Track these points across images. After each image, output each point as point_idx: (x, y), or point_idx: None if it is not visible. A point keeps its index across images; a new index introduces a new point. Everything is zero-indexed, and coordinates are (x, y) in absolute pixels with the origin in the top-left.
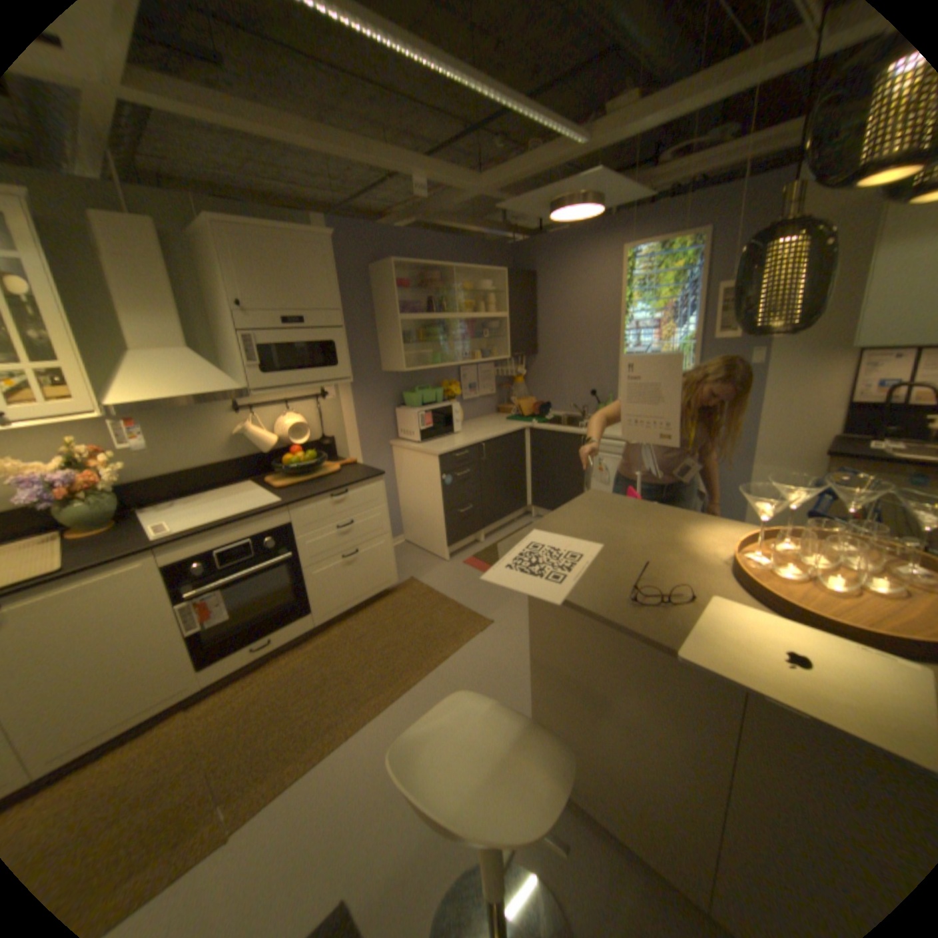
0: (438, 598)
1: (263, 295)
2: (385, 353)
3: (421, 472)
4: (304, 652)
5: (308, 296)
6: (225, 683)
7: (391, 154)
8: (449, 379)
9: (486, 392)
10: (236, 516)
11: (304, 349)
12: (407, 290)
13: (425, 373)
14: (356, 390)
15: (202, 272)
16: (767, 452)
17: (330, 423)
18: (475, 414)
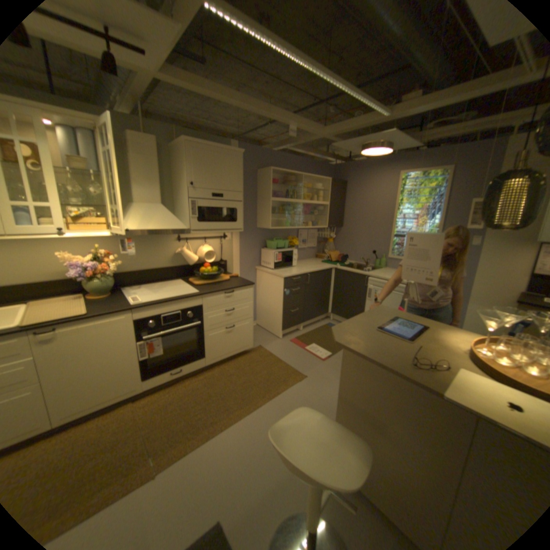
0: (275, 359)
1: (205, 181)
2: (260, 217)
3: (272, 286)
4: (199, 379)
5: (227, 183)
6: (155, 391)
7: (281, 113)
8: (292, 236)
9: (311, 245)
10: (175, 297)
11: (220, 211)
12: (276, 185)
13: (279, 231)
14: (242, 236)
15: (174, 166)
16: (478, 297)
17: (226, 253)
18: (304, 257)
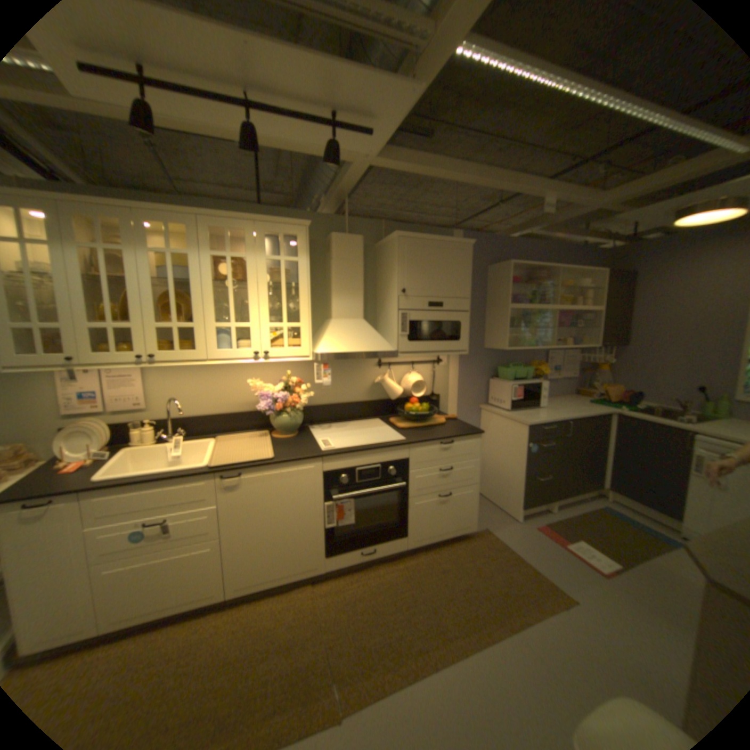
0: (515, 558)
1: (419, 286)
2: (489, 333)
3: (506, 436)
4: (397, 569)
5: (449, 287)
6: (339, 574)
7: (534, 182)
8: (537, 360)
9: (569, 374)
10: (374, 444)
11: (436, 326)
12: (514, 285)
13: (518, 353)
14: (461, 360)
15: (379, 270)
16: None
17: (438, 383)
18: (556, 392)
